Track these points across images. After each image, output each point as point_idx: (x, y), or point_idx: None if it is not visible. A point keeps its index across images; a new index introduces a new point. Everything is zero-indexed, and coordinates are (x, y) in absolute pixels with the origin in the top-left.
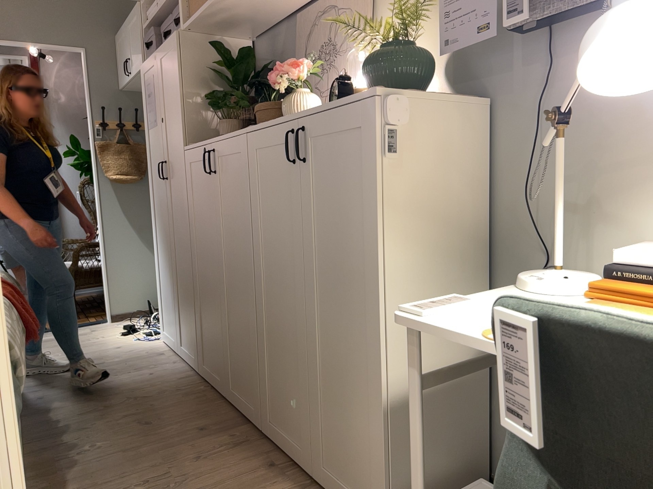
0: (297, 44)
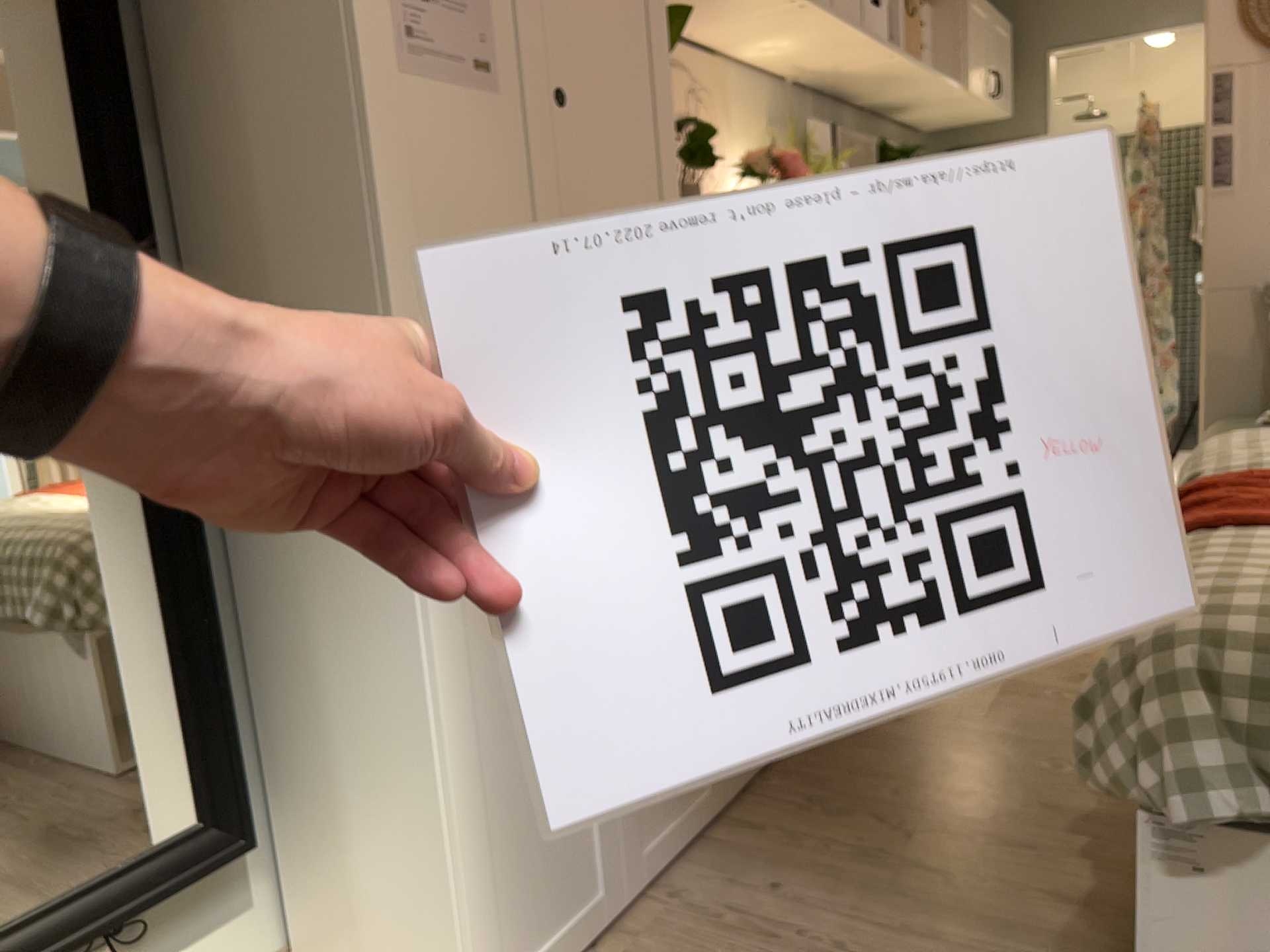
0: None
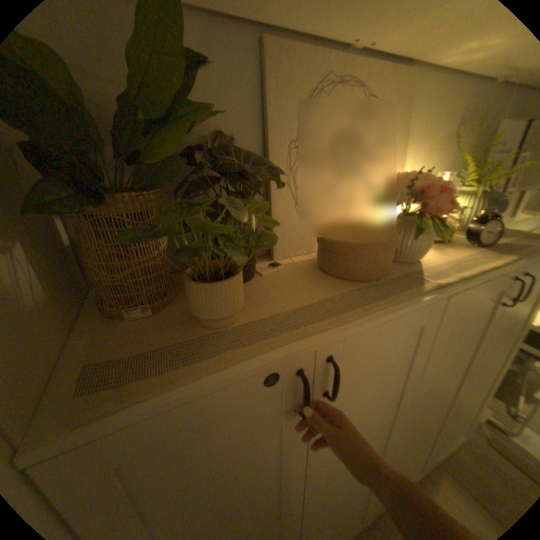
0: (272, 101)
